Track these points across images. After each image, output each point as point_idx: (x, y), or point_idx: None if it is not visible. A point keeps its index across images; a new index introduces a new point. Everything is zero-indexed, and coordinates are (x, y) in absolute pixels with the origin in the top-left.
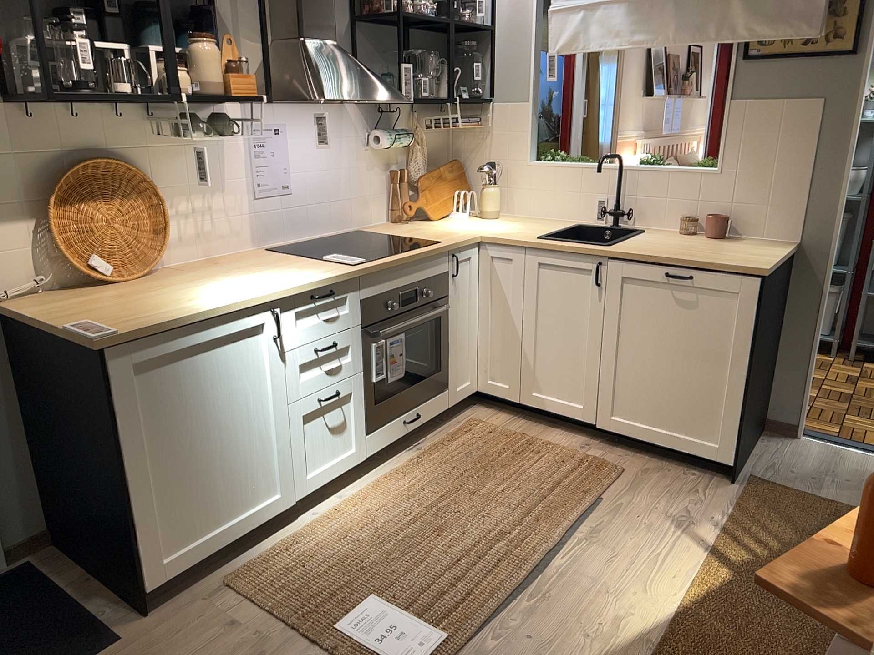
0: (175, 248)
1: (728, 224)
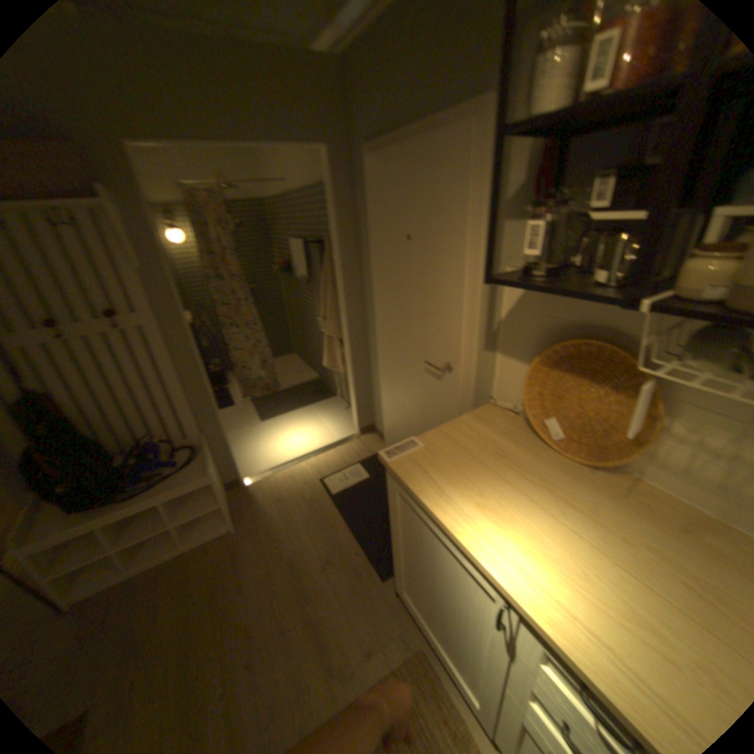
0: (672, 471)
1: None
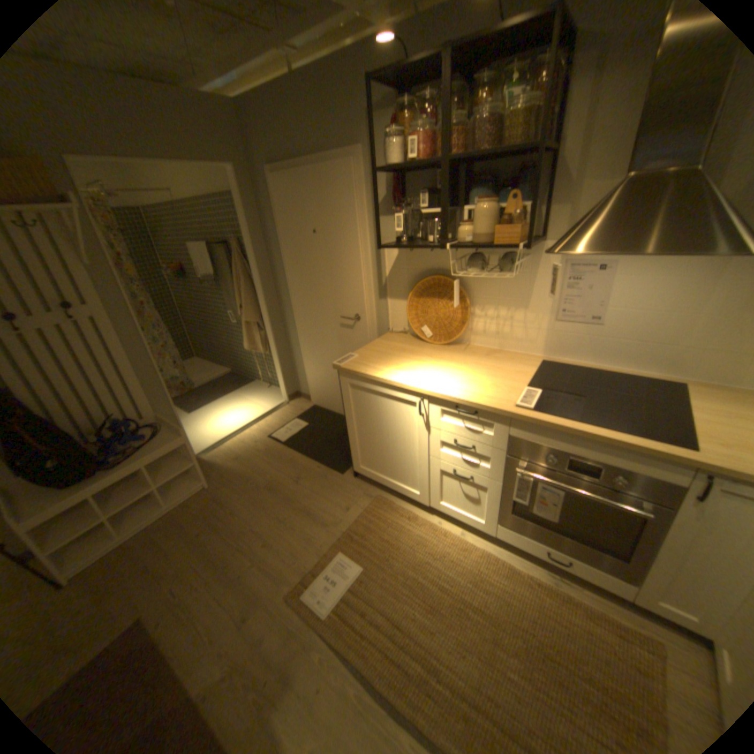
0: (479, 335)
1: None
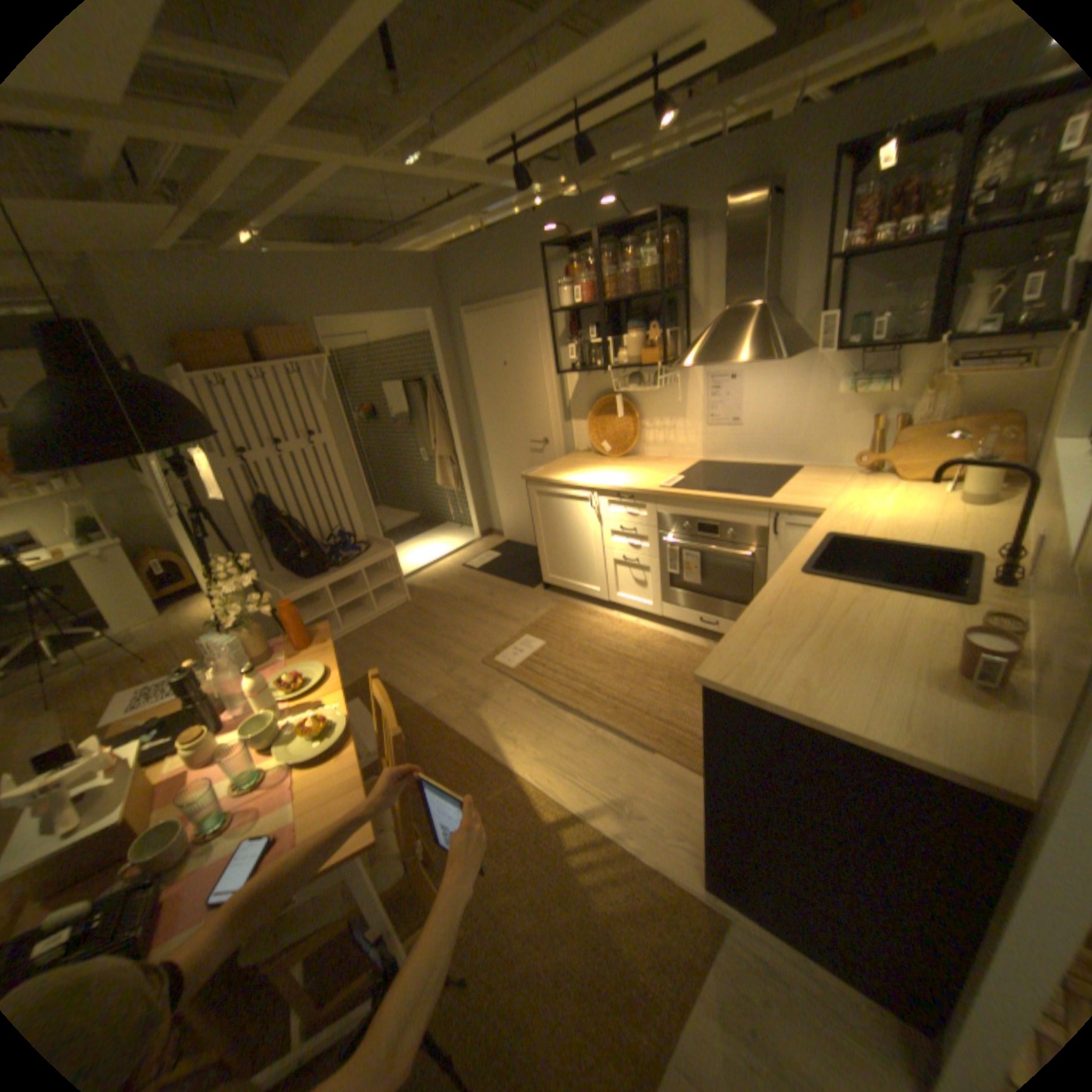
0: (650, 446)
1: (983, 665)
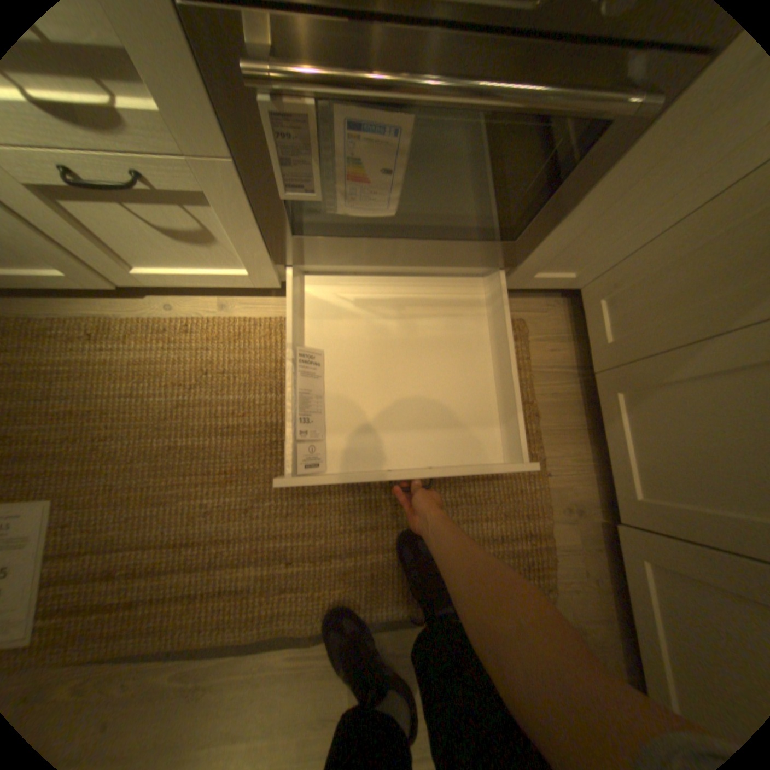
0: None
1: None
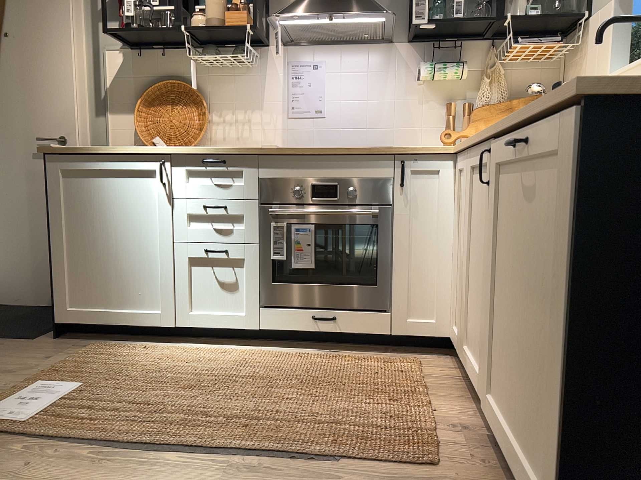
0: (218, 144)
1: None
